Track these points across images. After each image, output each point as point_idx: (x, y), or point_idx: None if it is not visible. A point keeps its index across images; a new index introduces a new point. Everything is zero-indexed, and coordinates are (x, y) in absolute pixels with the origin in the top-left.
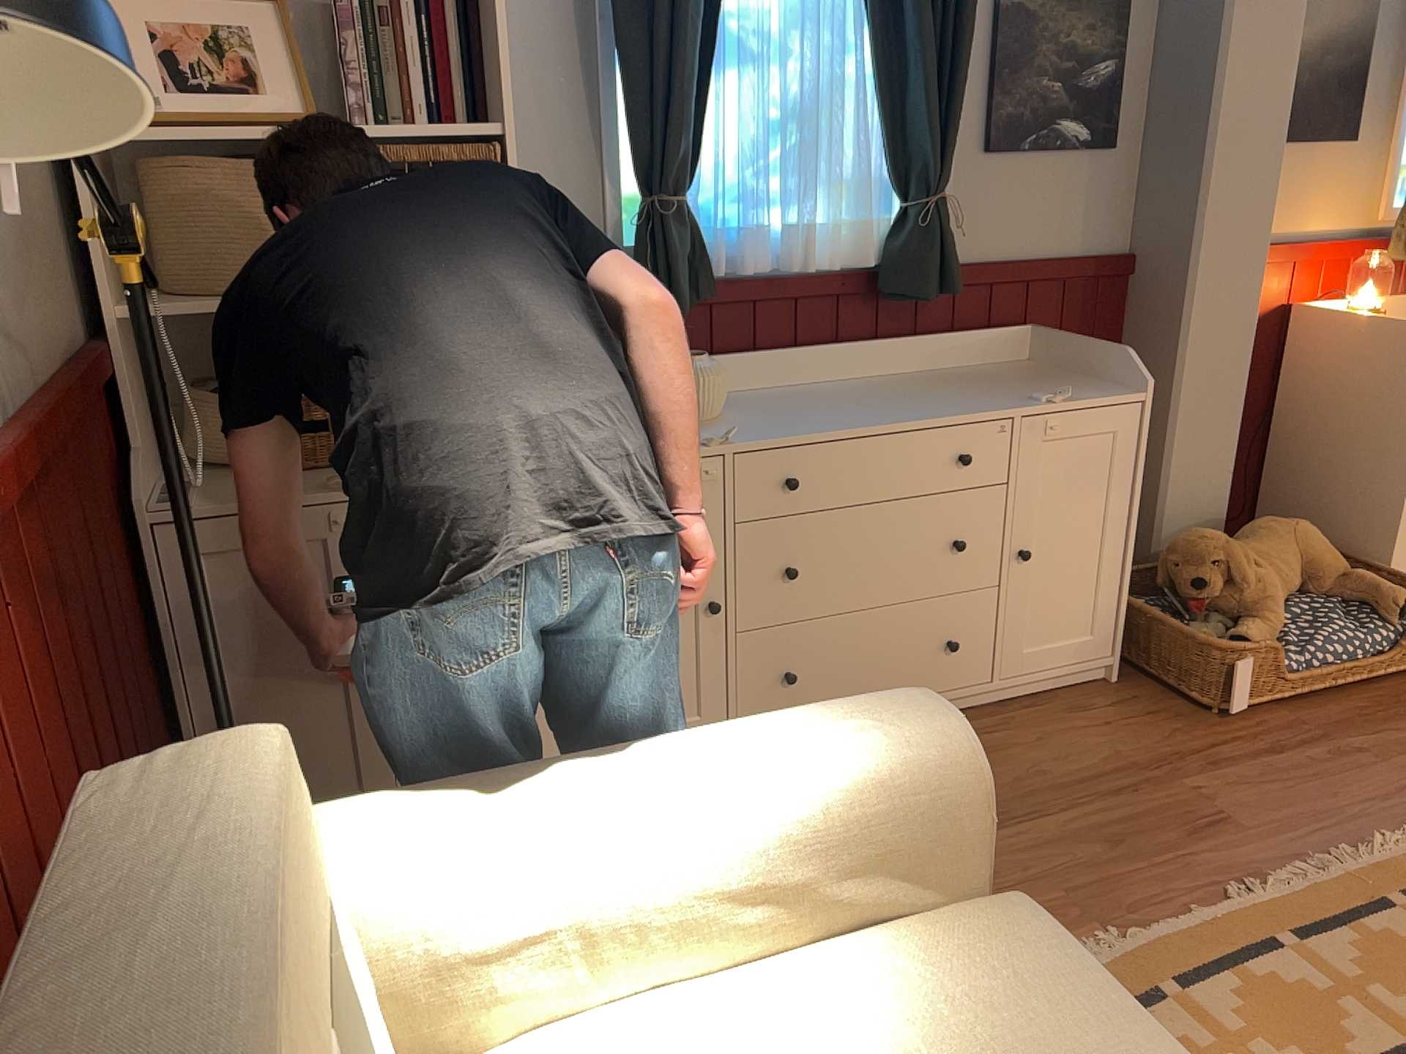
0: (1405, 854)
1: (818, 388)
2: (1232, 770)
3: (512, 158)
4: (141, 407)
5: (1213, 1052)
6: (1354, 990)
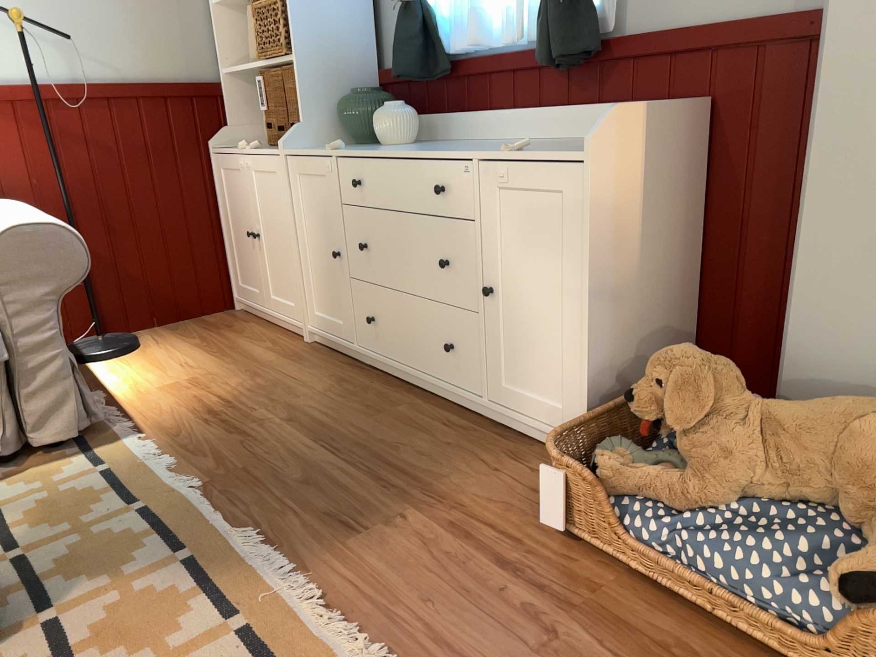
0: (319, 638)
1: (494, 142)
2: (449, 537)
3: None
4: (242, 114)
5: (79, 521)
6: (121, 584)
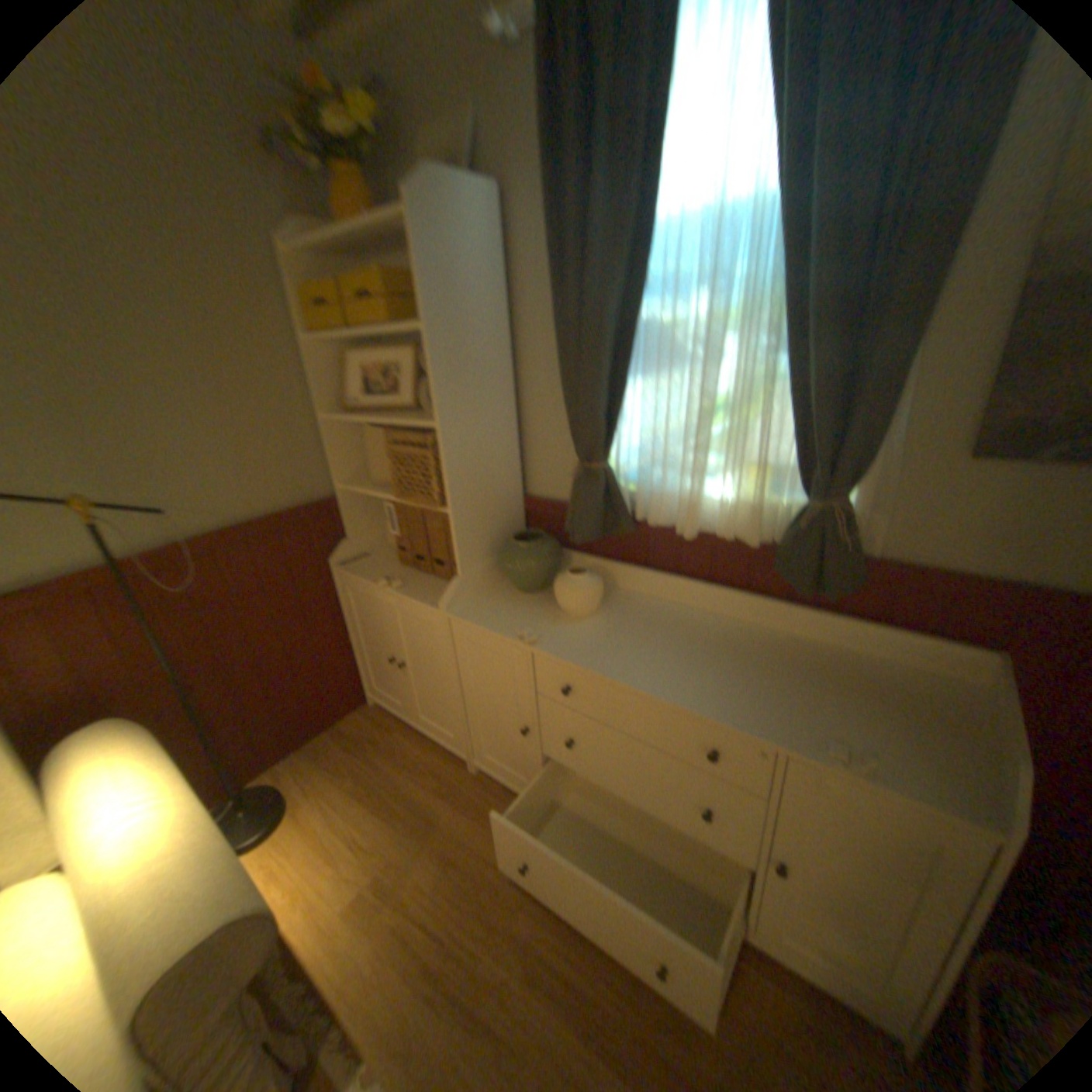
0: None
1: (704, 620)
2: None
3: (453, 437)
4: (360, 519)
5: None
6: None
